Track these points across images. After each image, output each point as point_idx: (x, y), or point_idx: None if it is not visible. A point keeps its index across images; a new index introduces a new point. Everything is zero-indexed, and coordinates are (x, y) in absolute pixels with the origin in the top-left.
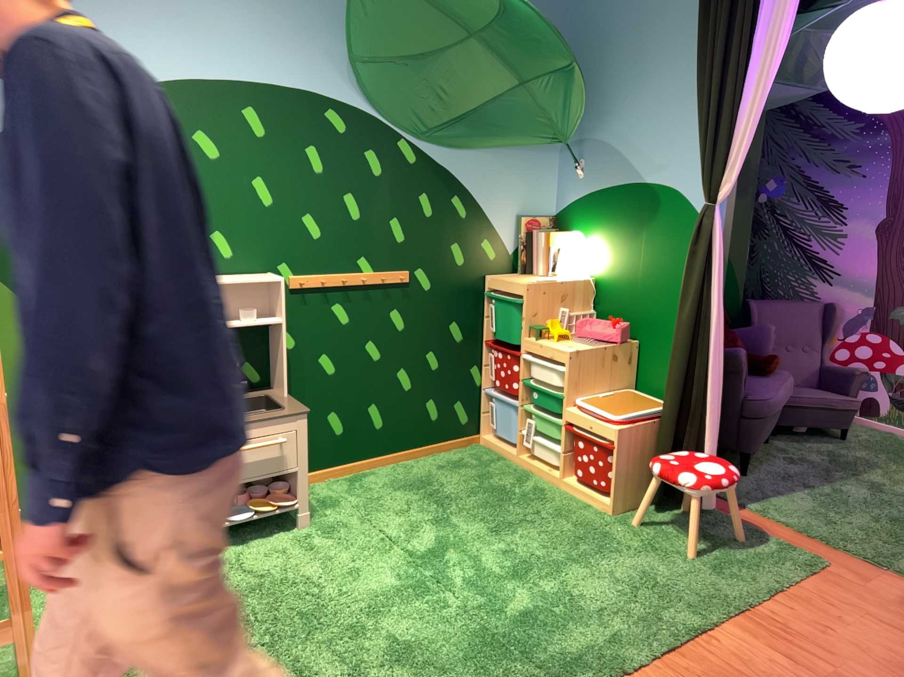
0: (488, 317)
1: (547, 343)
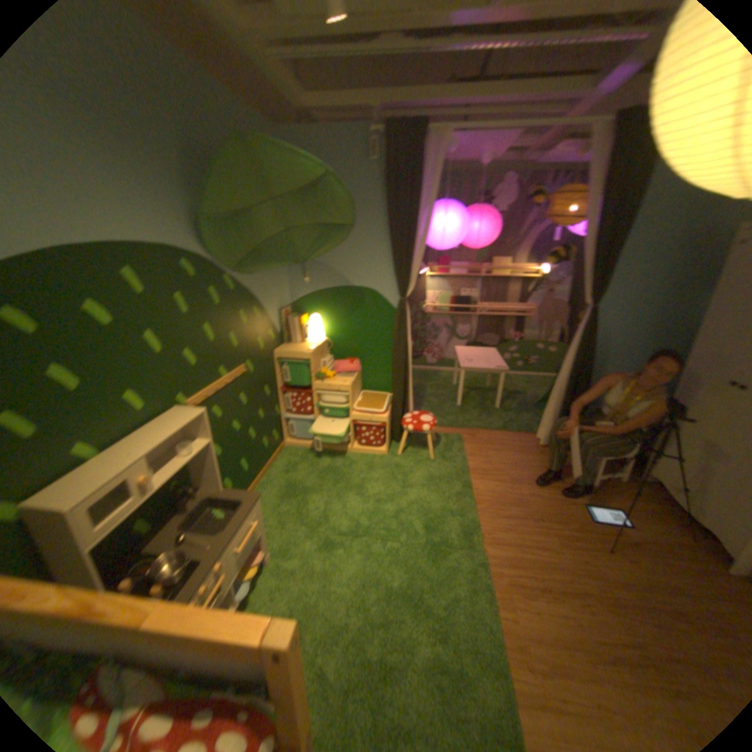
0: (277, 376)
1: (328, 384)
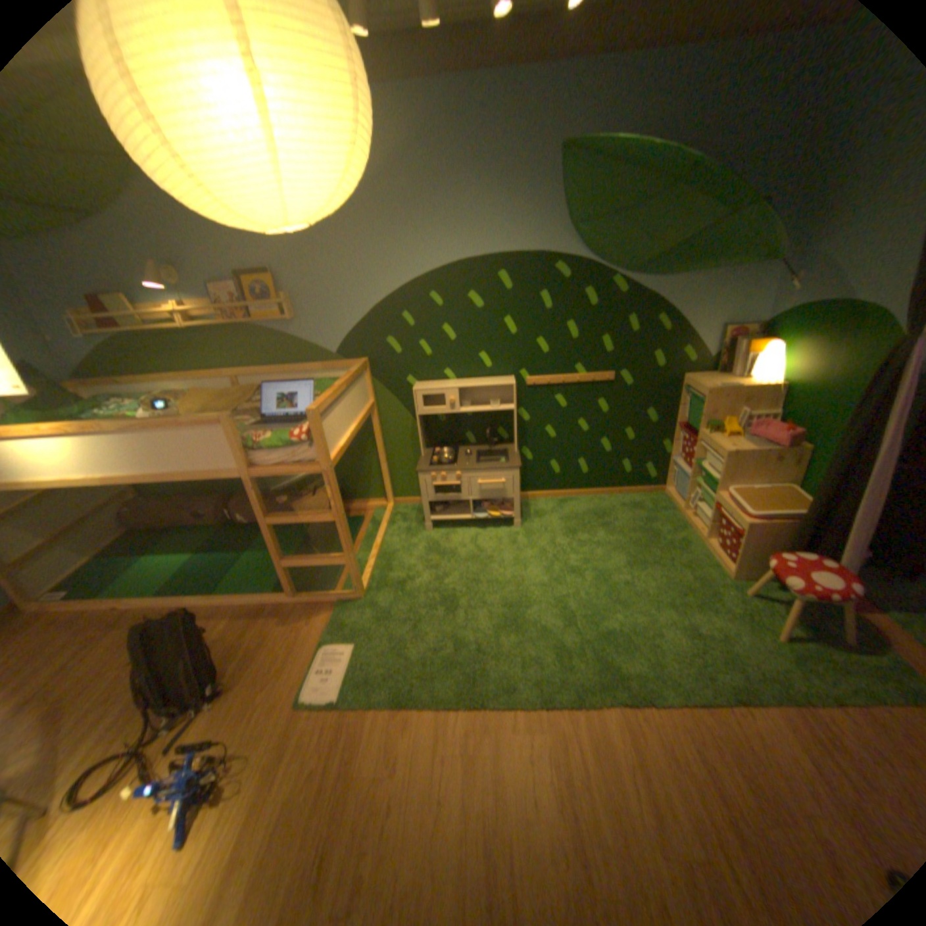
0: (681, 406)
1: (714, 439)
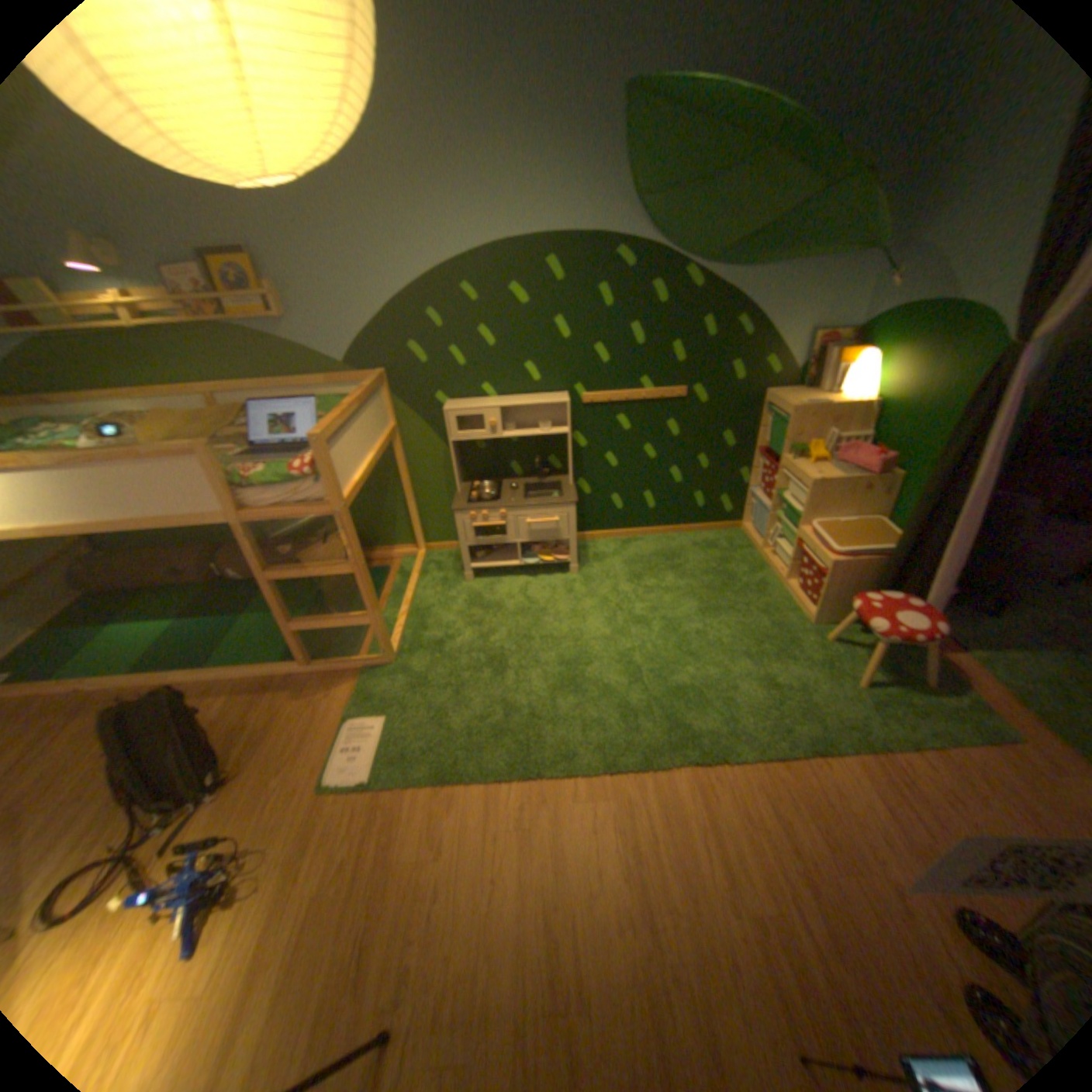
0: (762, 428)
1: (798, 466)
